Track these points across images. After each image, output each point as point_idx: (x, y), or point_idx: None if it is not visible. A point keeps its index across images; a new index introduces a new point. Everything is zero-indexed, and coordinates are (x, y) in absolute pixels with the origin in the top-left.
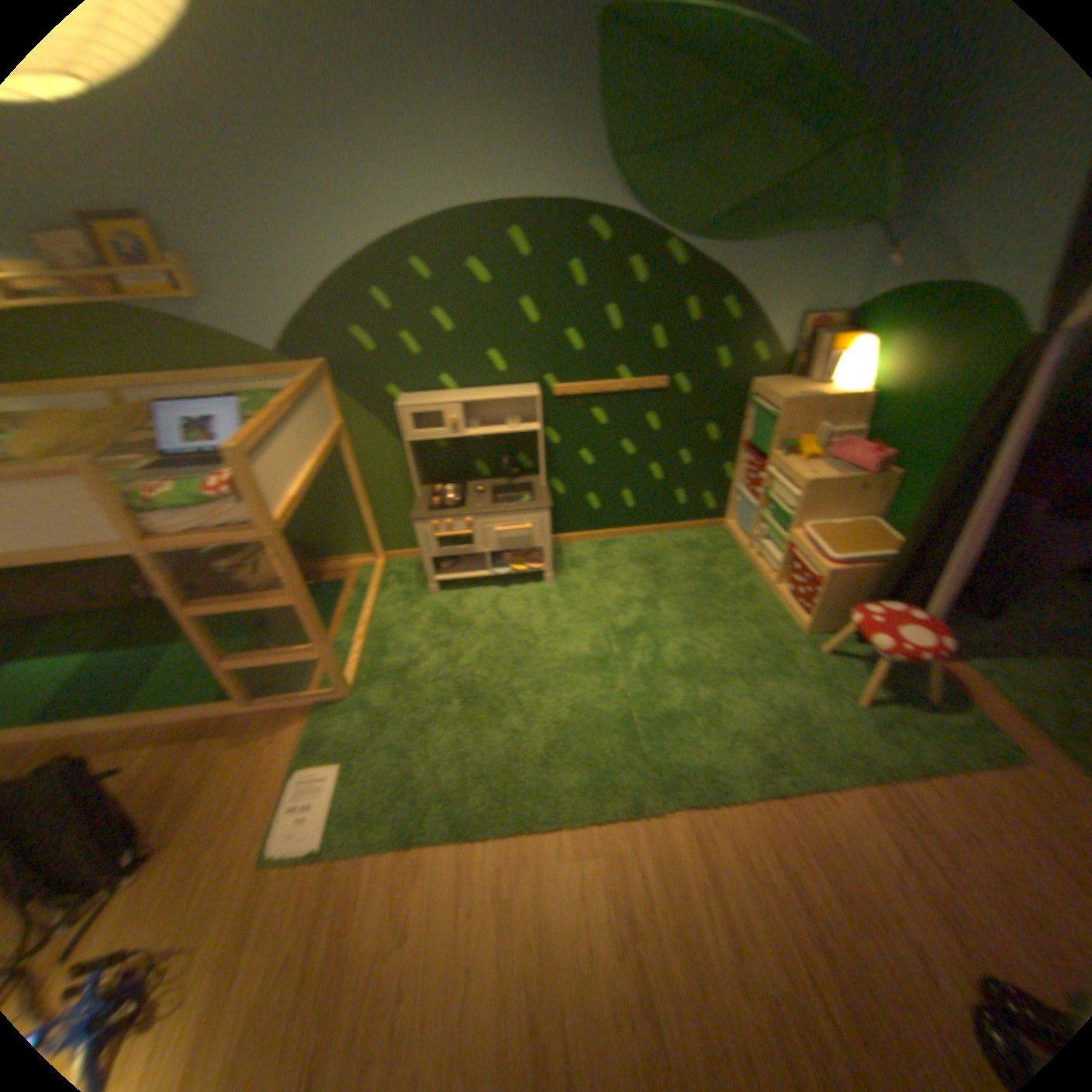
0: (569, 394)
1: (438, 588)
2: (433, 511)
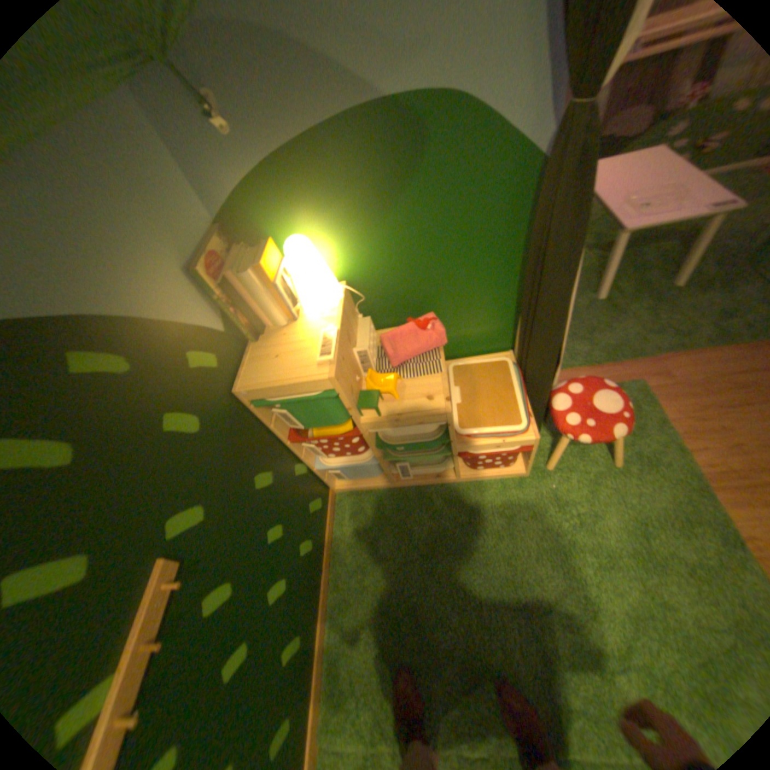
0: None
1: None
2: None
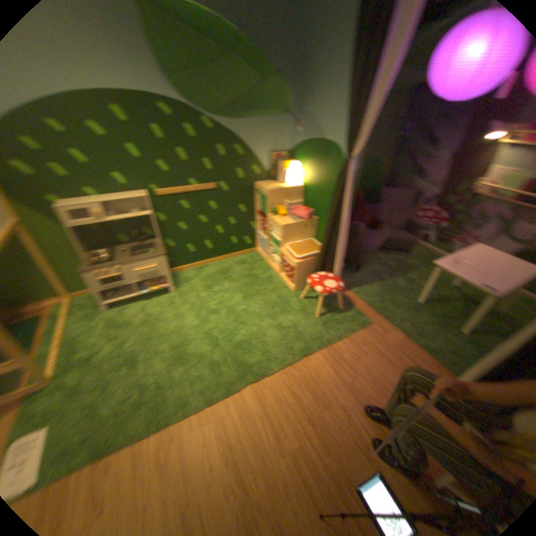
0: (163, 194)
1: (104, 308)
2: (91, 266)
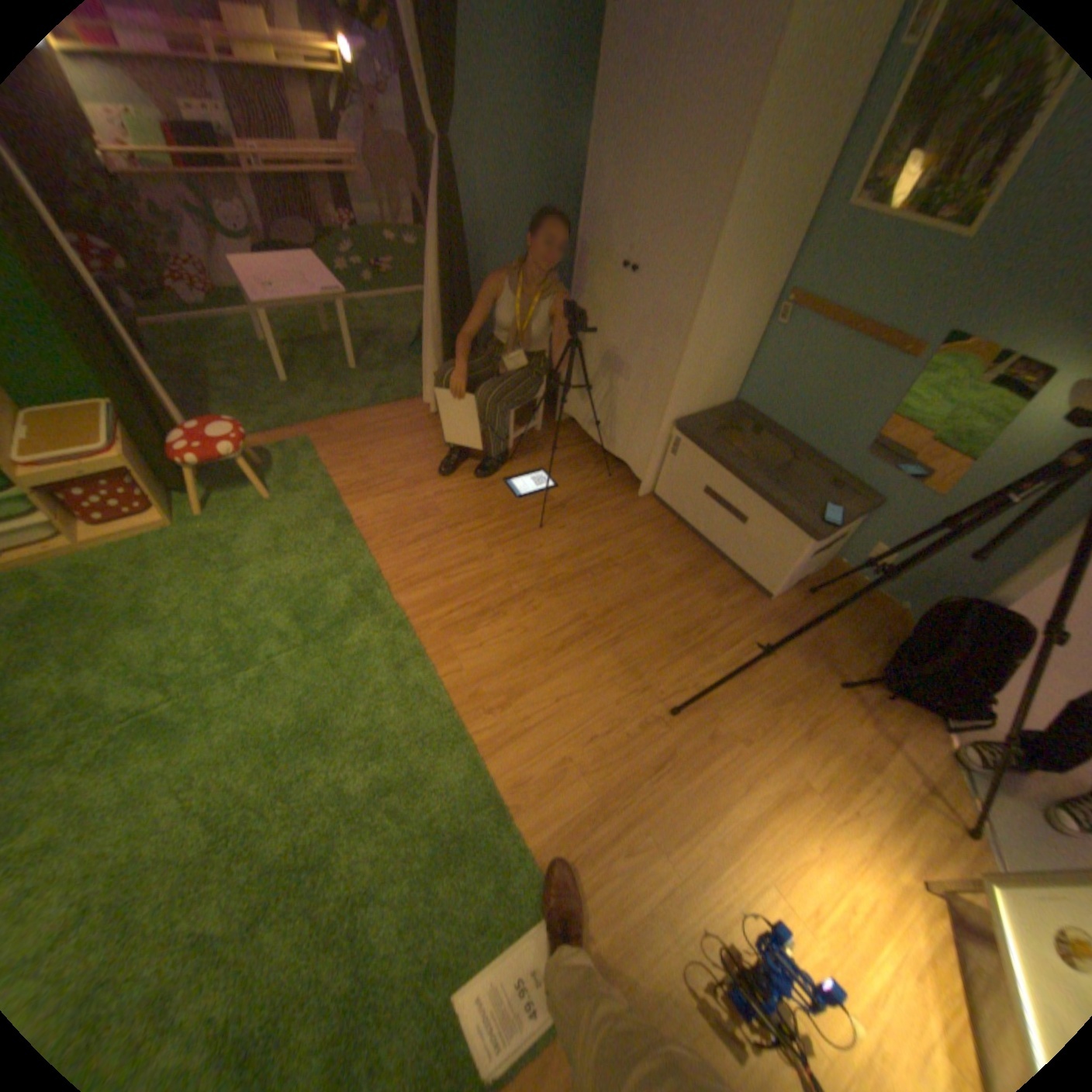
0: None
1: None
2: None
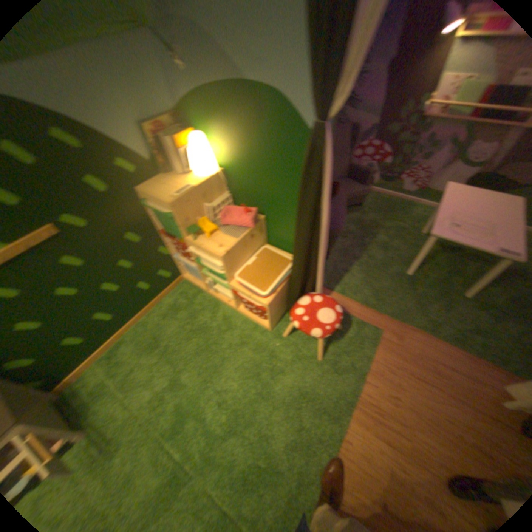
0: None
1: None
2: None
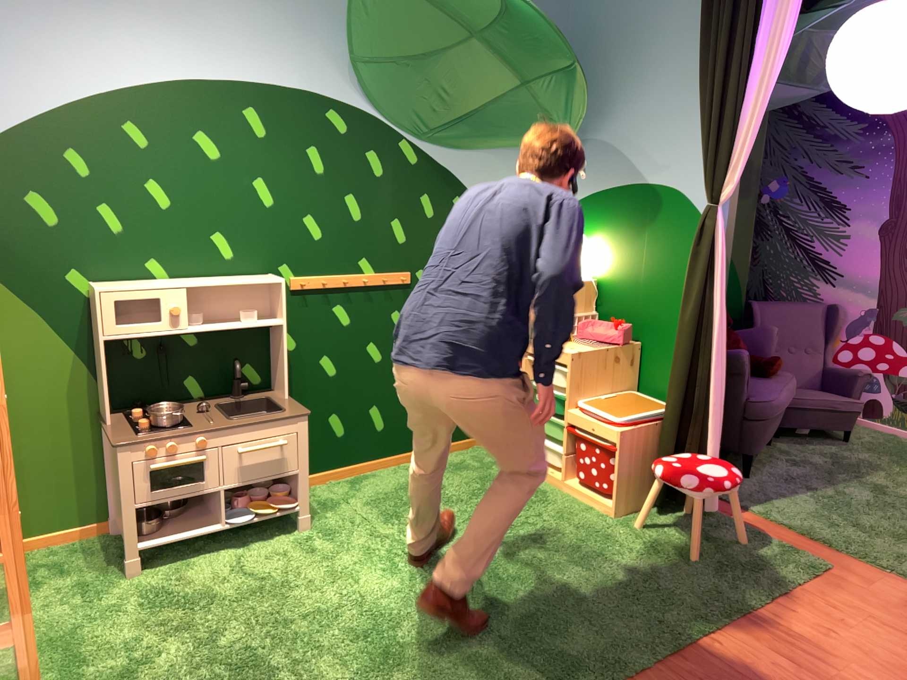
0: (307, 286)
1: (139, 561)
2: (141, 434)
